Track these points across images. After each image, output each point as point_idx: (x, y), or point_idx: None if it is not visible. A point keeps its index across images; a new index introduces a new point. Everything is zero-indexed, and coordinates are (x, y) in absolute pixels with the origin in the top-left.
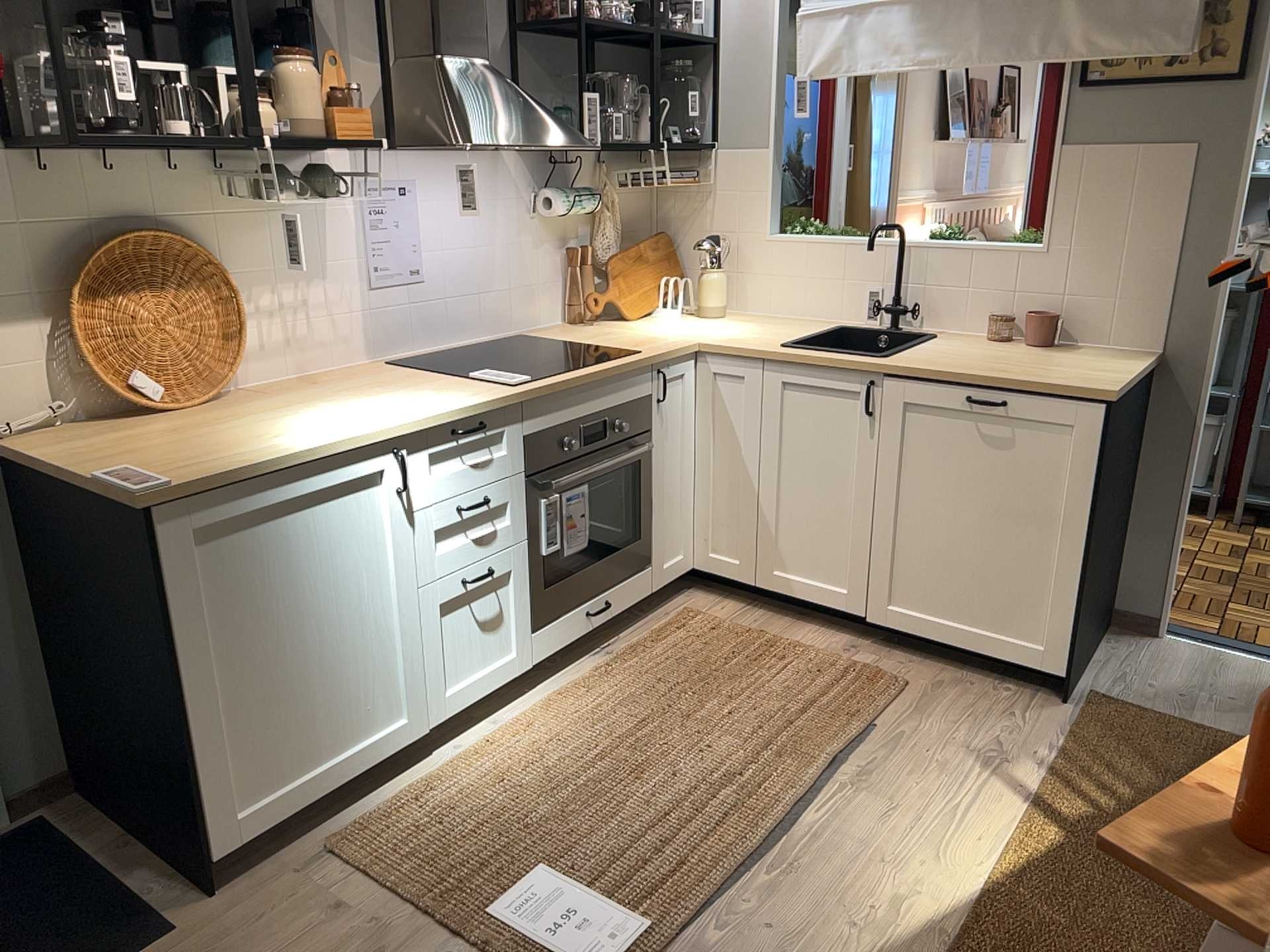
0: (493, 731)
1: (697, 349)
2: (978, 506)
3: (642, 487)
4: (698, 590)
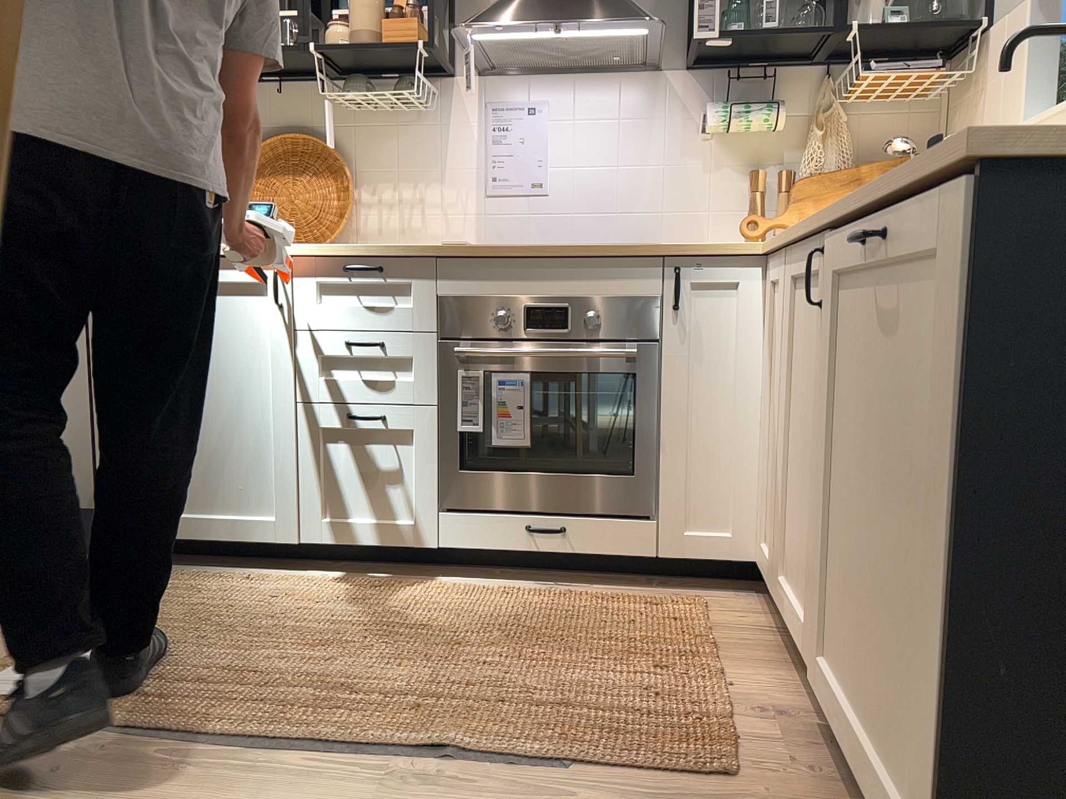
0: (361, 581)
1: (756, 254)
2: (887, 472)
3: (642, 411)
4: (765, 597)
